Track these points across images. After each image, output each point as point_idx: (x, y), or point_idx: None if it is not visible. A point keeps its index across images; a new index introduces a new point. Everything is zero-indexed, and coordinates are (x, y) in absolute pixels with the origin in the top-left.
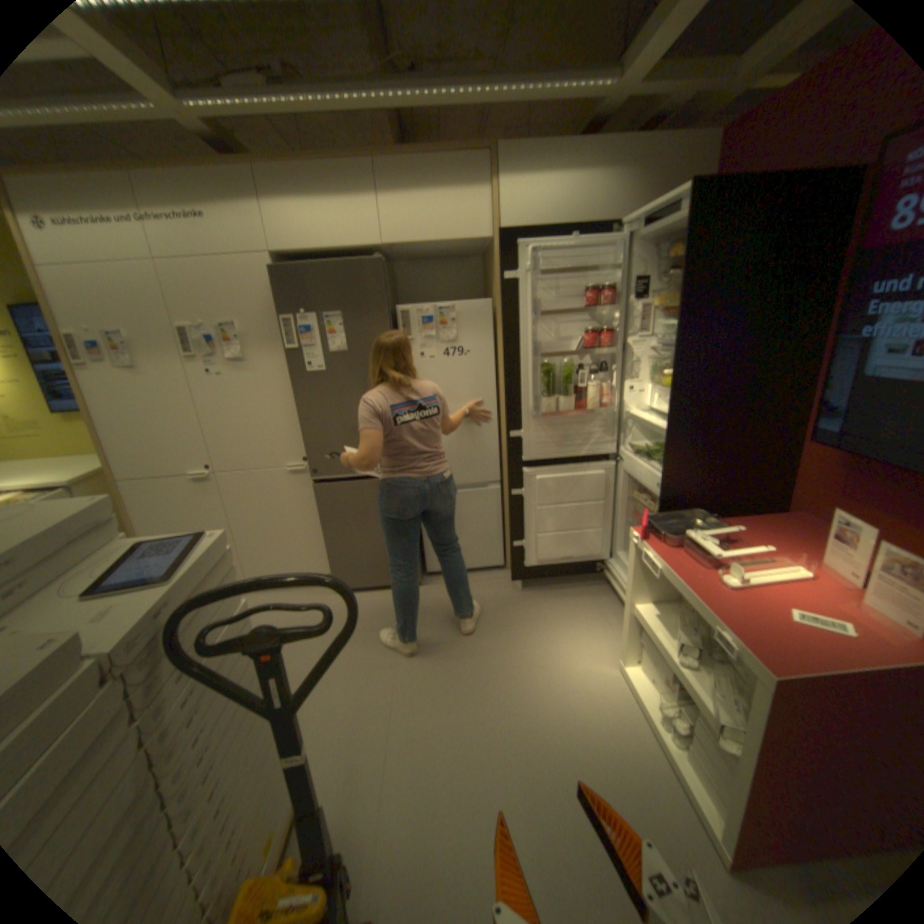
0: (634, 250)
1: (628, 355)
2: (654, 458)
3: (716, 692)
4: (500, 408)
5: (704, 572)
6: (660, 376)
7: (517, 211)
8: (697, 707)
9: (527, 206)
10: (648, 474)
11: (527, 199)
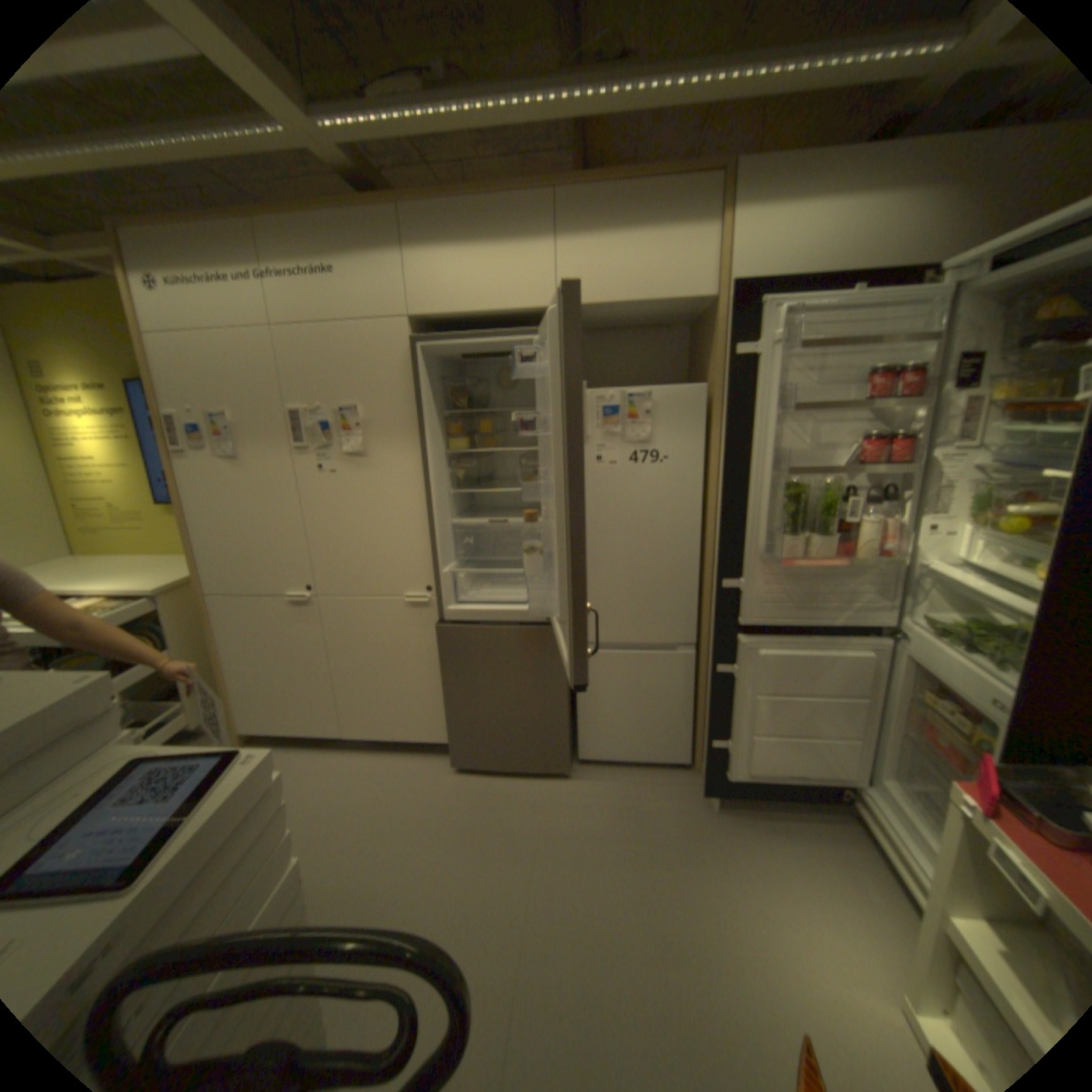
0: (949, 312)
1: (934, 475)
2: (983, 652)
3: None
4: (705, 540)
5: None
6: (994, 513)
7: (760, 256)
8: None
9: (775, 249)
10: (970, 677)
11: (777, 239)
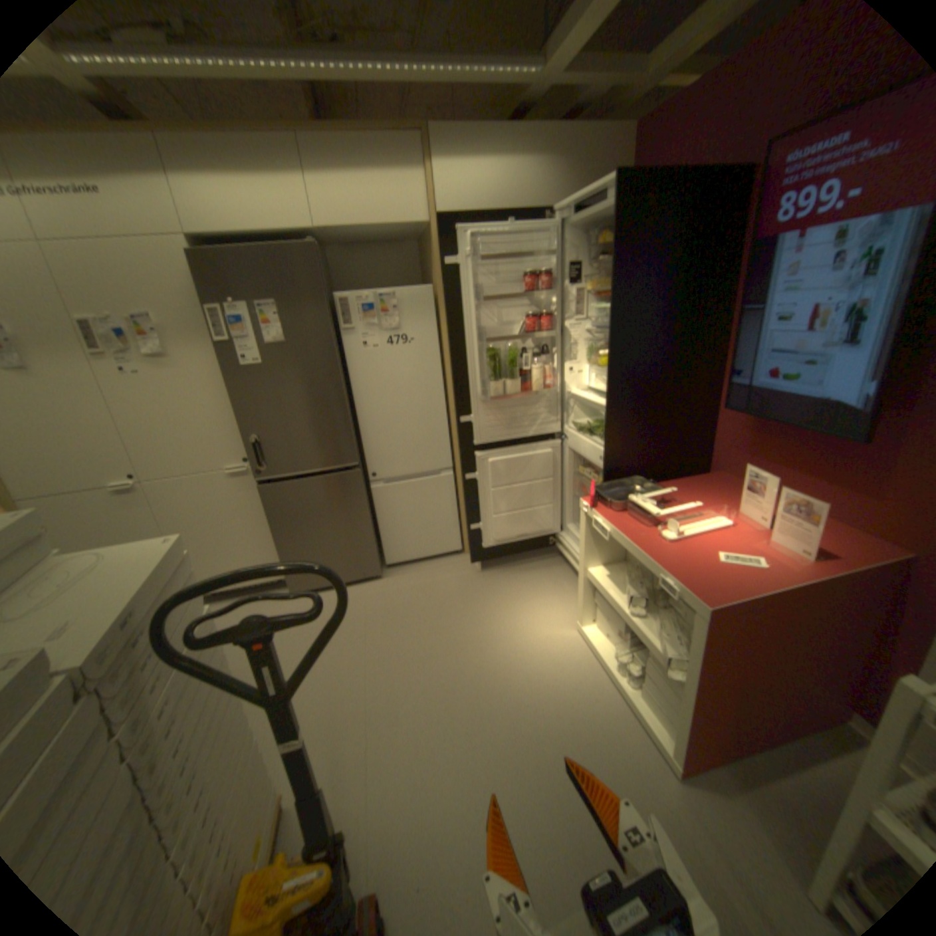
0: (565, 236)
1: (566, 338)
2: (595, 434)
3: (662, 633)
4: (448, 395)
5: (646, 530)
6: (596, 357)
7: (452, 195)
8: (646, 650)
9: (461, 191)
10: (591, 449)
11: (461, 184)
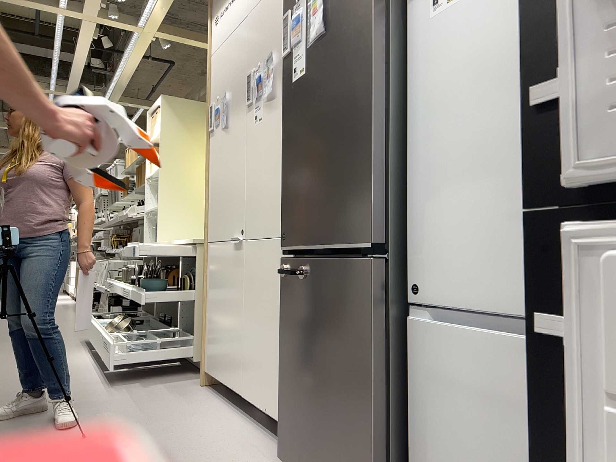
0: None
1: None
2: None
3: None
4: None
5: None
6: None
7: None
8: None
9: None
10: None
11: None
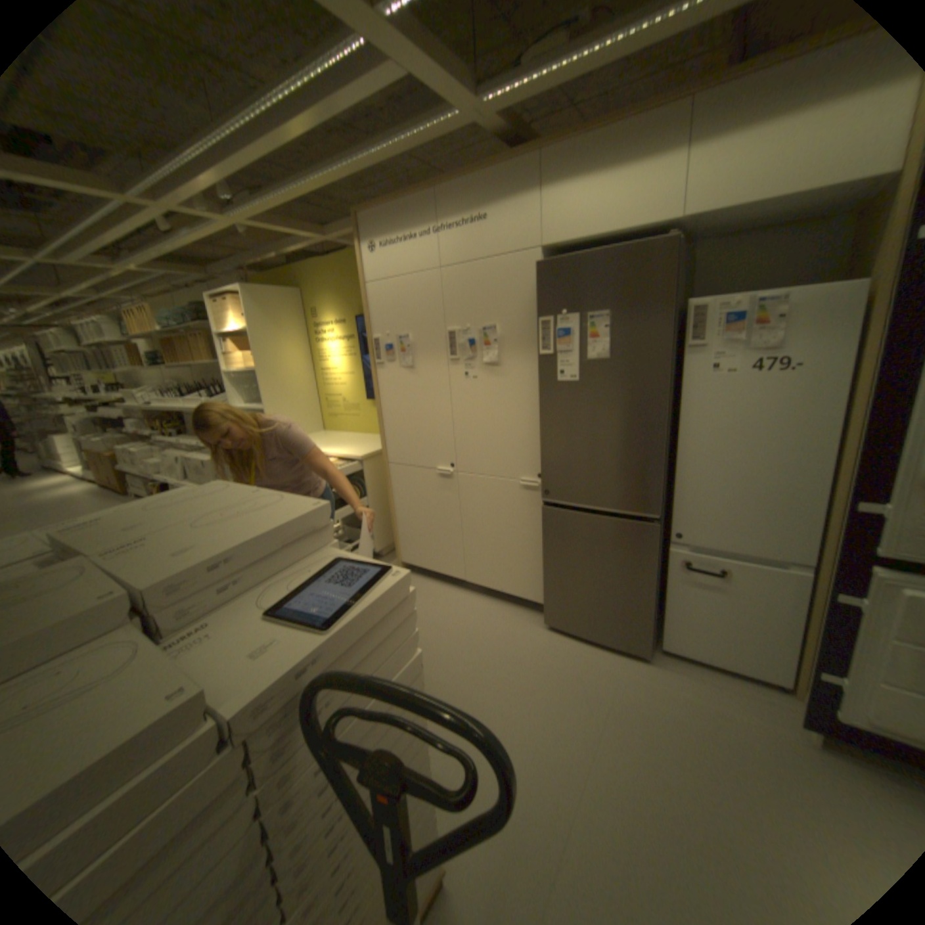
0: None
1: None
2: None
3: None
4: (843, 456)
5: None
6: None
7: None
8: None
9: None
10: None
11: None
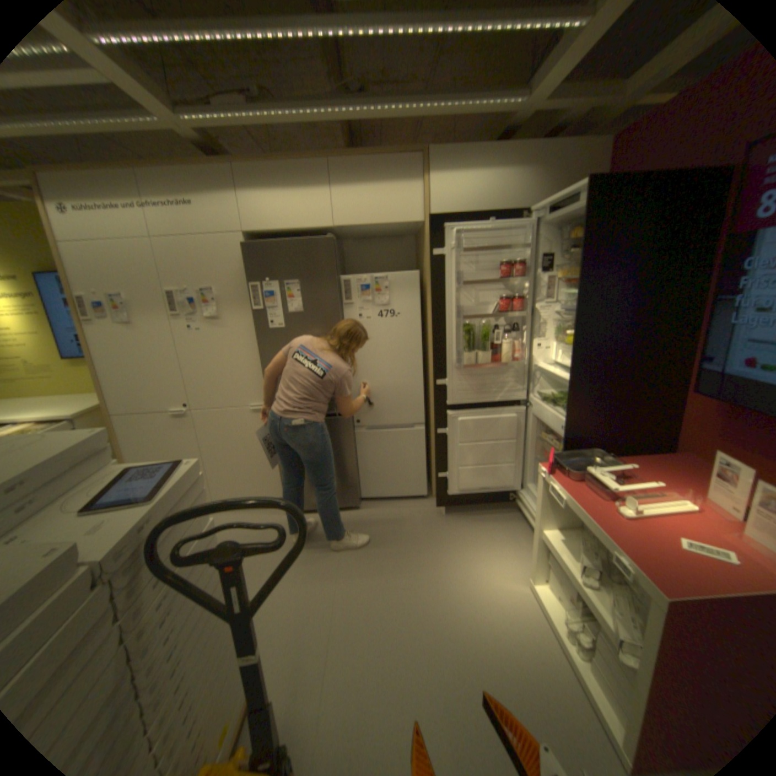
0: (541, 232)
1: (536, 318)
2: (558, 405)
3: (615, 610)
4: (428, 360)
5: (603, 503)
6: (564, 336)
7: (444, 200)
8: (599, 623)
9: (452, 197)
10: (553, 418)
11: (452, 191)
